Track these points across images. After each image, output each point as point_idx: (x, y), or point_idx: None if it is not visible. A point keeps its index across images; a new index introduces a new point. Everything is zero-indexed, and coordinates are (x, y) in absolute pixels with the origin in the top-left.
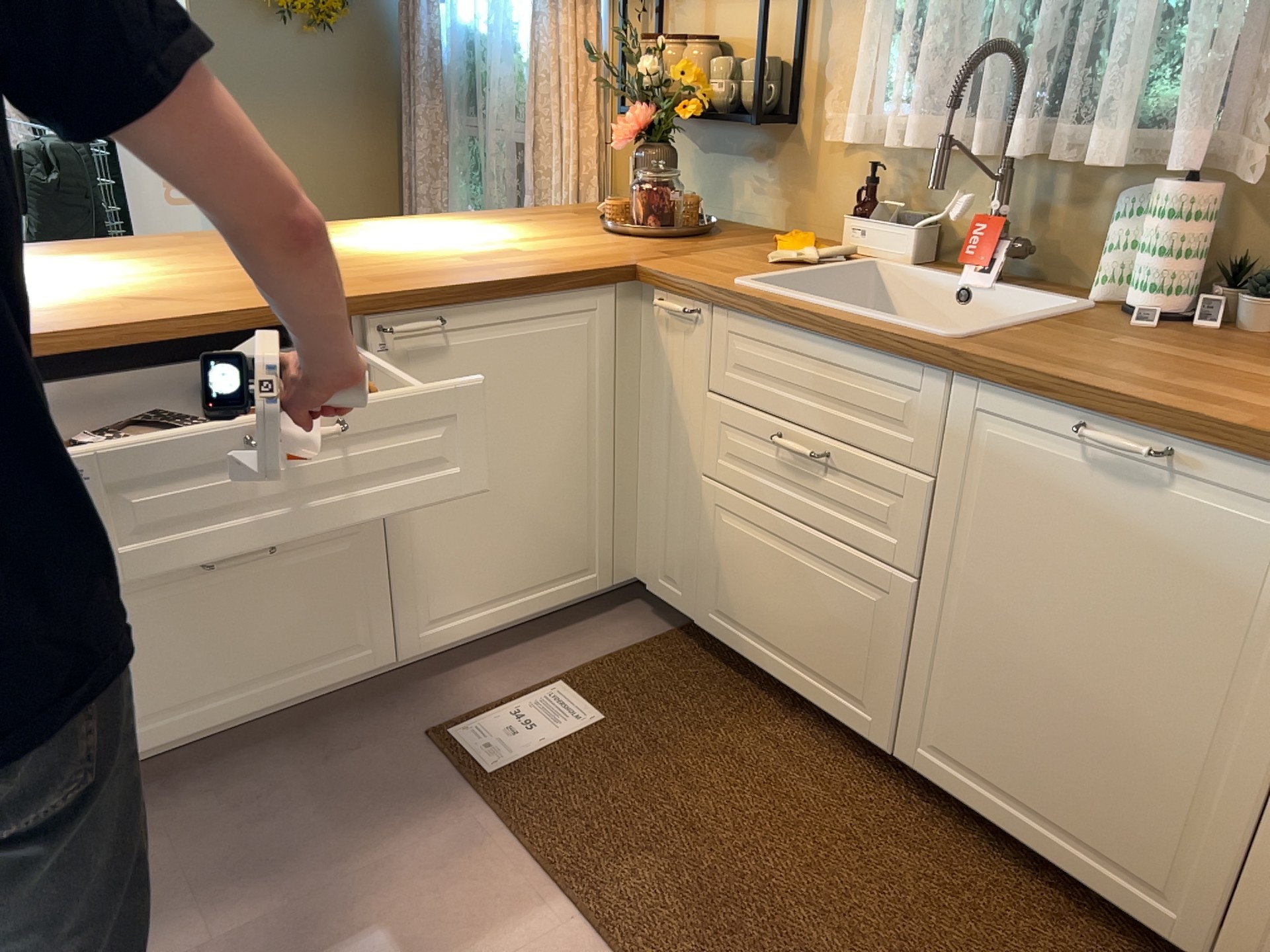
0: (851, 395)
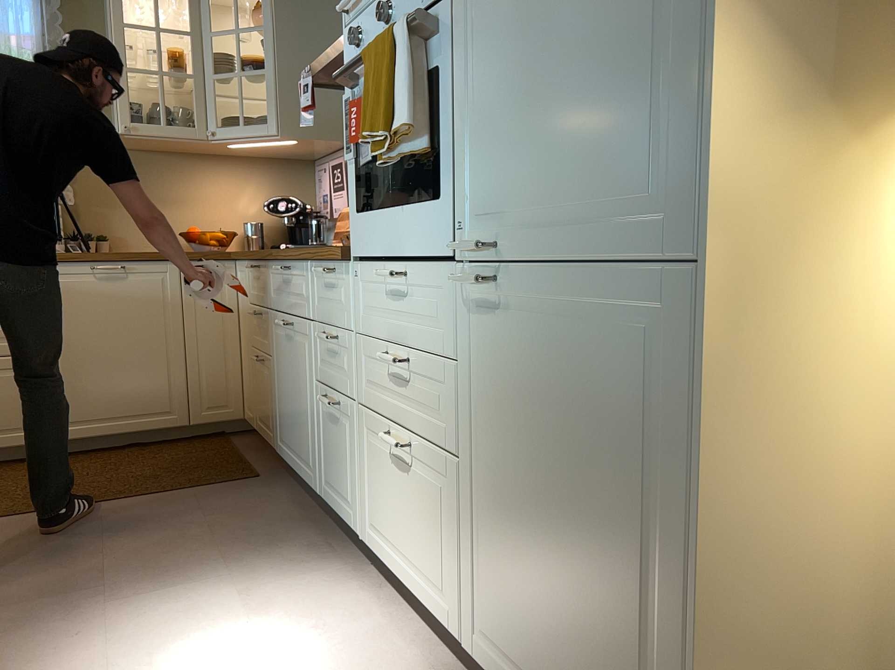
0: None
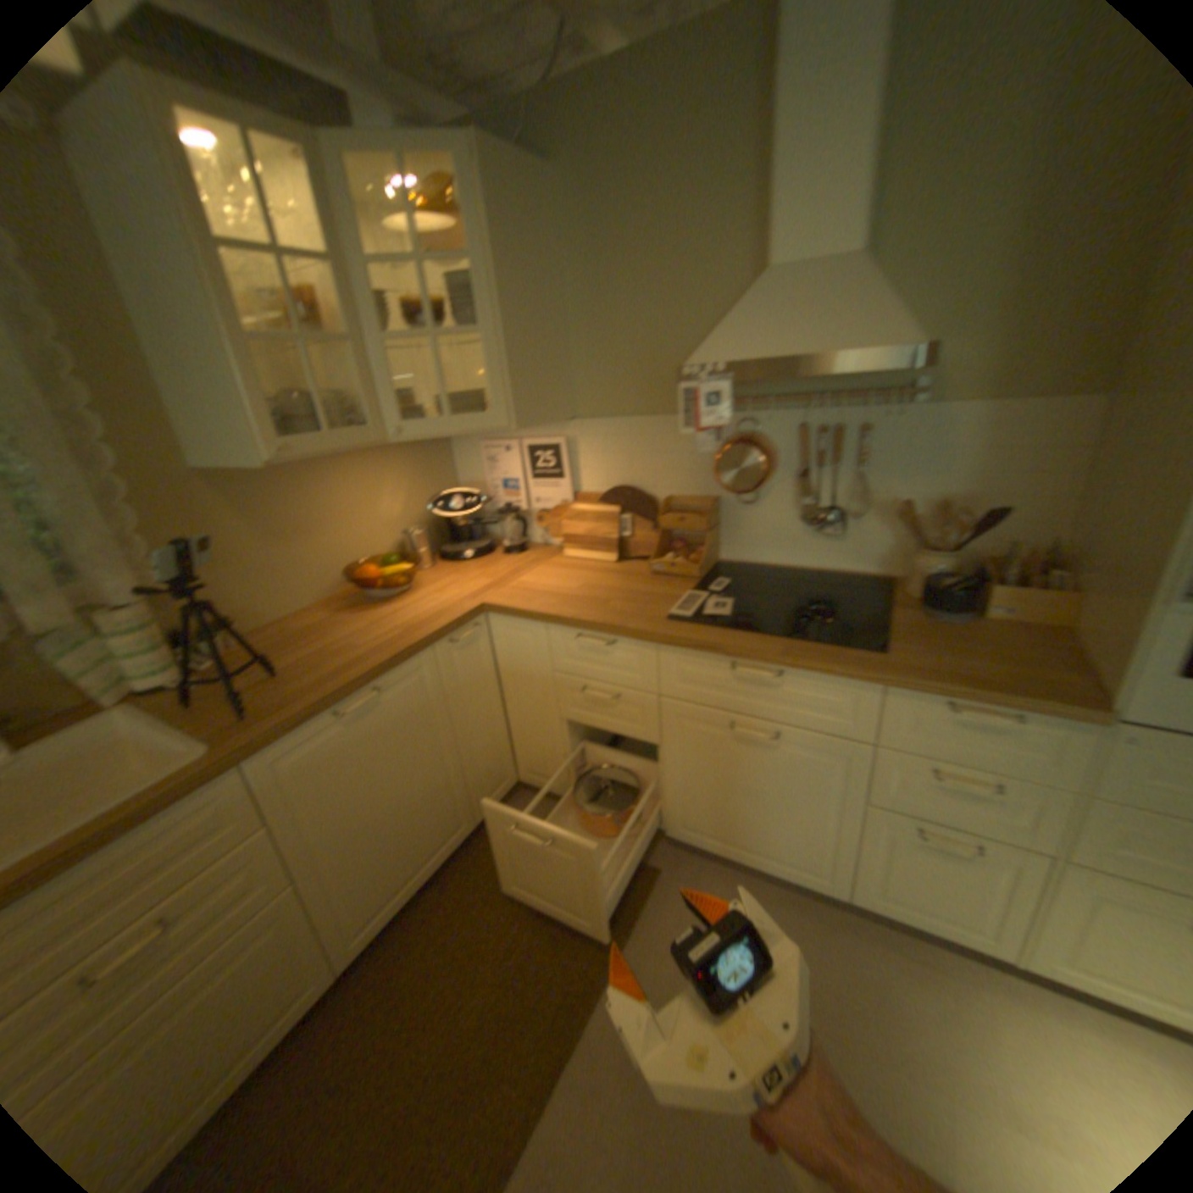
0: (156, 863)
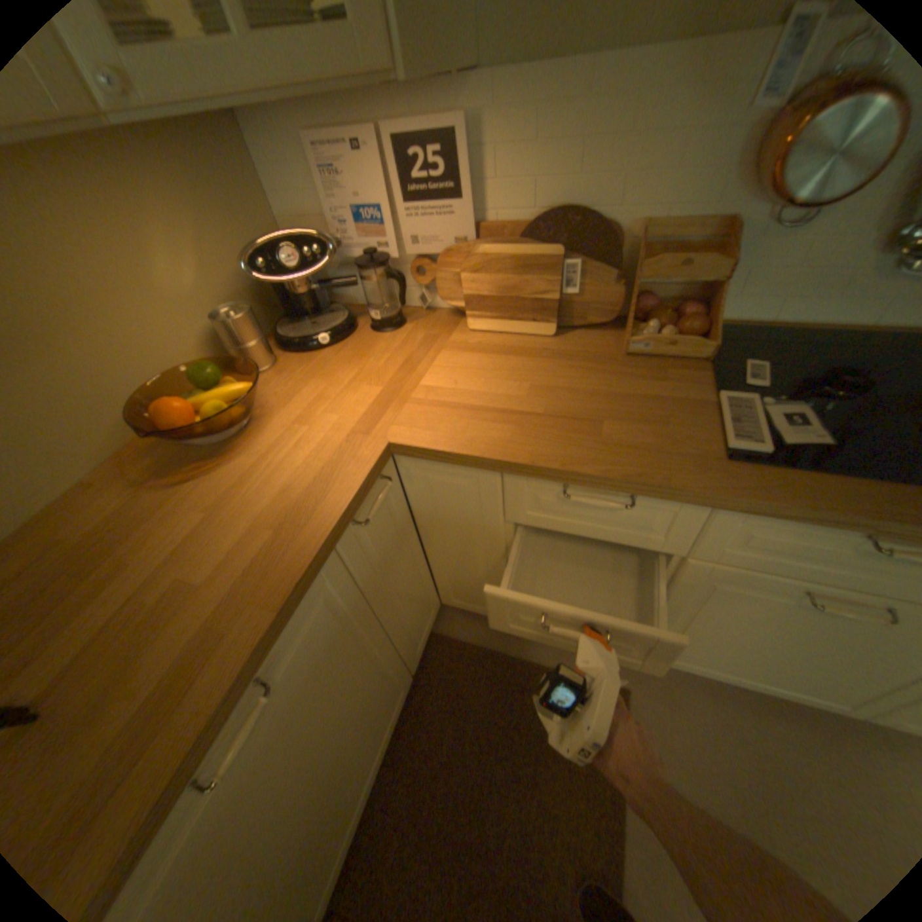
0: None
